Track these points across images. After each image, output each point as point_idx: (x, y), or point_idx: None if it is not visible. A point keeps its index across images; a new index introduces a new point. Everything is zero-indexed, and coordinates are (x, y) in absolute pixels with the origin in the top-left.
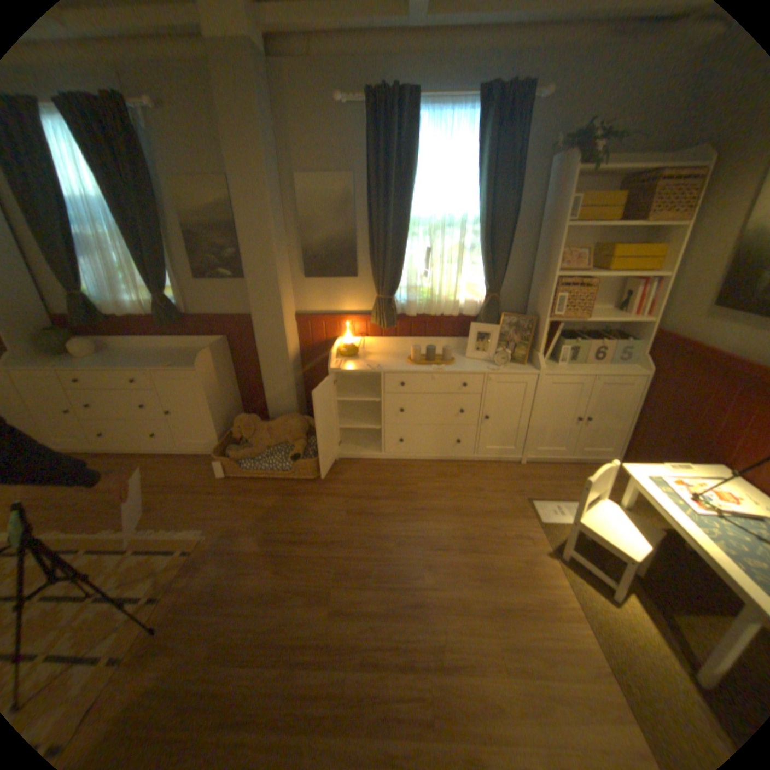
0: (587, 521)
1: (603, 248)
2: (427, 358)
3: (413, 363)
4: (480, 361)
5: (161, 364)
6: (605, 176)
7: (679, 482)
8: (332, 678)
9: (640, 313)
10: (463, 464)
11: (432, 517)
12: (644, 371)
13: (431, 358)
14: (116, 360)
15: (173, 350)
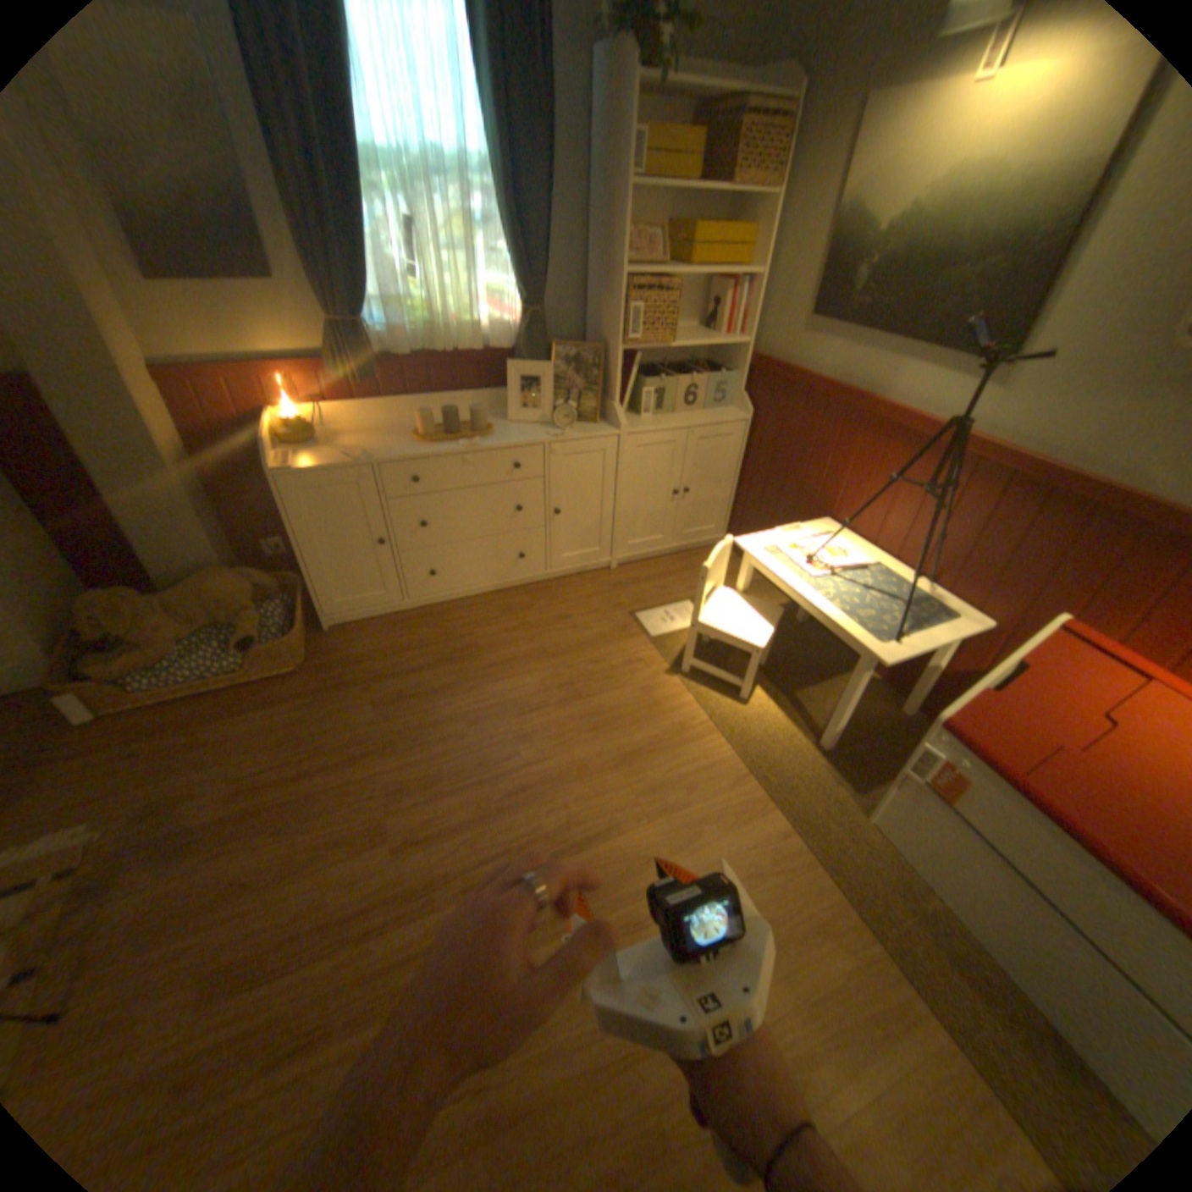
0: (704, 618)
1: (679, 228)
2: (446, 430)
3: (426, 440)
4: (532, 425)
5: None
6: (673, 99)
7: (792, 547)
8: (425, 926)
9: (730, 333)
10: (534, 589)
11: (508, 672)
12: (740, 415)
13: (454, 429)
14: None
15: None
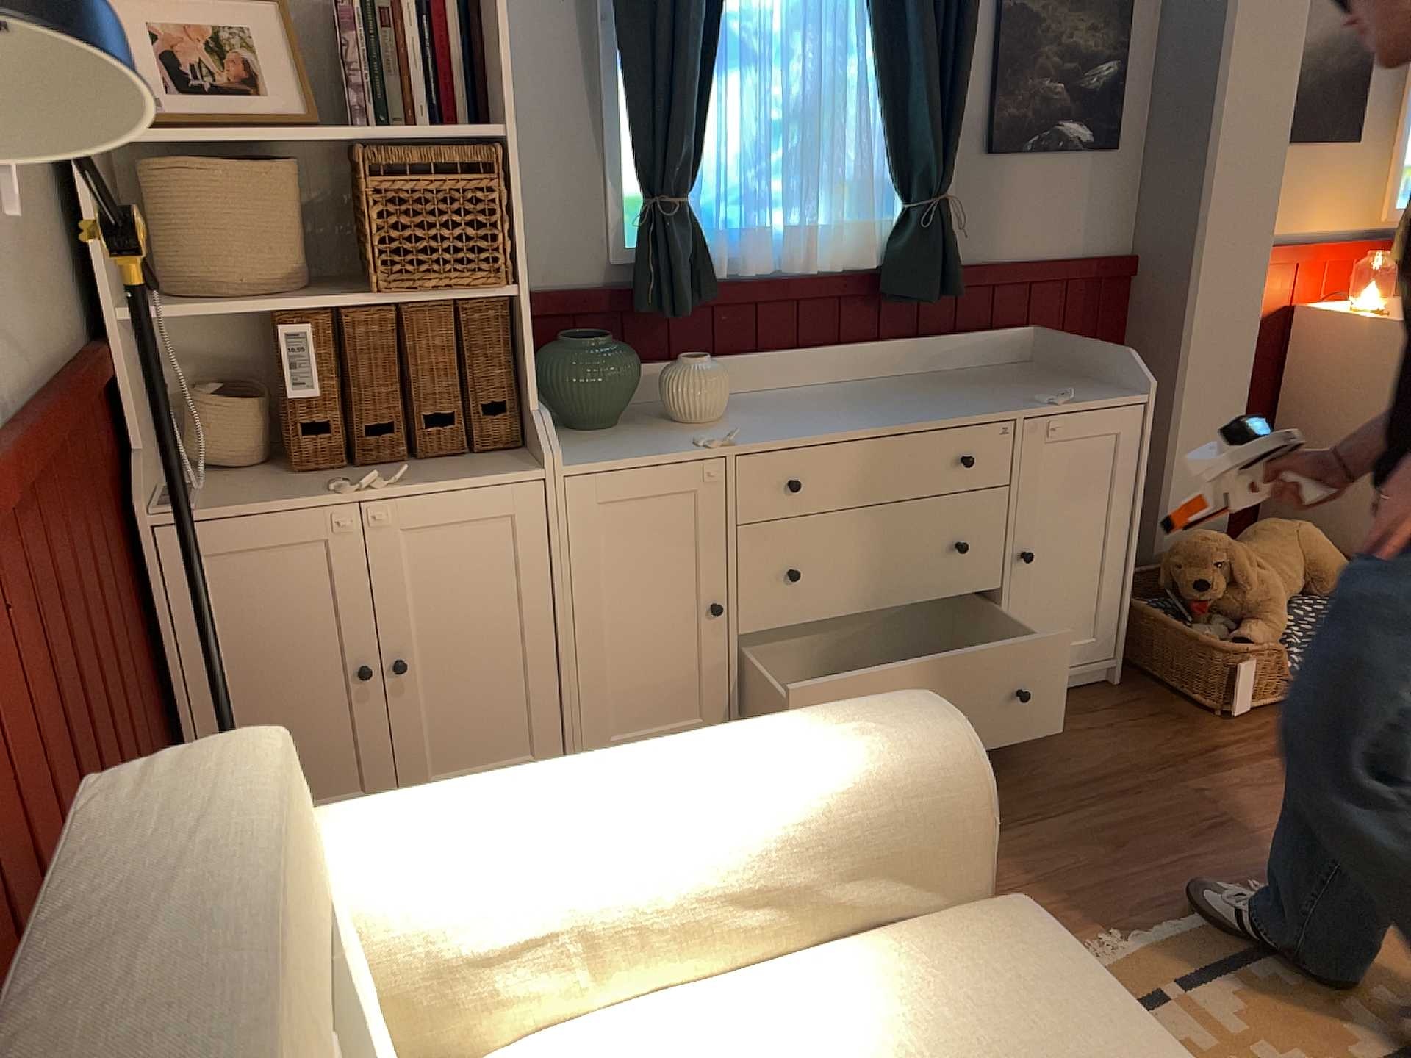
0: None
1: None
2: None
3: None
4: None
5: (1017, 399)
6: None
7: None
8: None
9: None
10: None
11: None
12: None
13: None
14: (844, 409)
15: (909, 379)
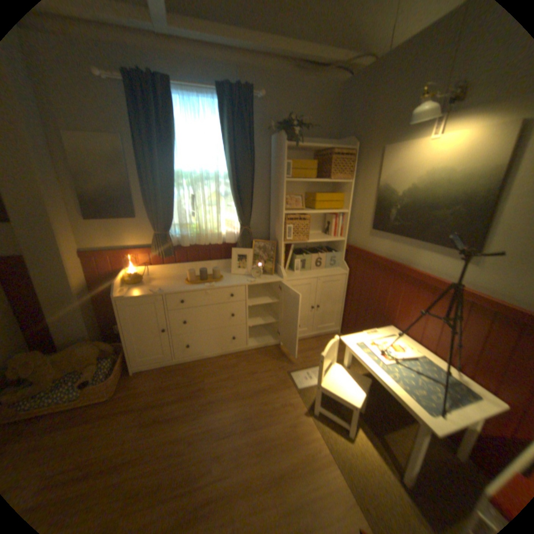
0: (325, 384)
1: (310, 195)
2: (202, 278)
3: (190, 284)
4: (242, 276)
5: None
6: (304, 151)
7: (373, 344)
8: None
9: (336, 235)
10: (240, 355)
11: (217, 409)
12: (343, 271)
13: (204, 278)
14: None
15: None
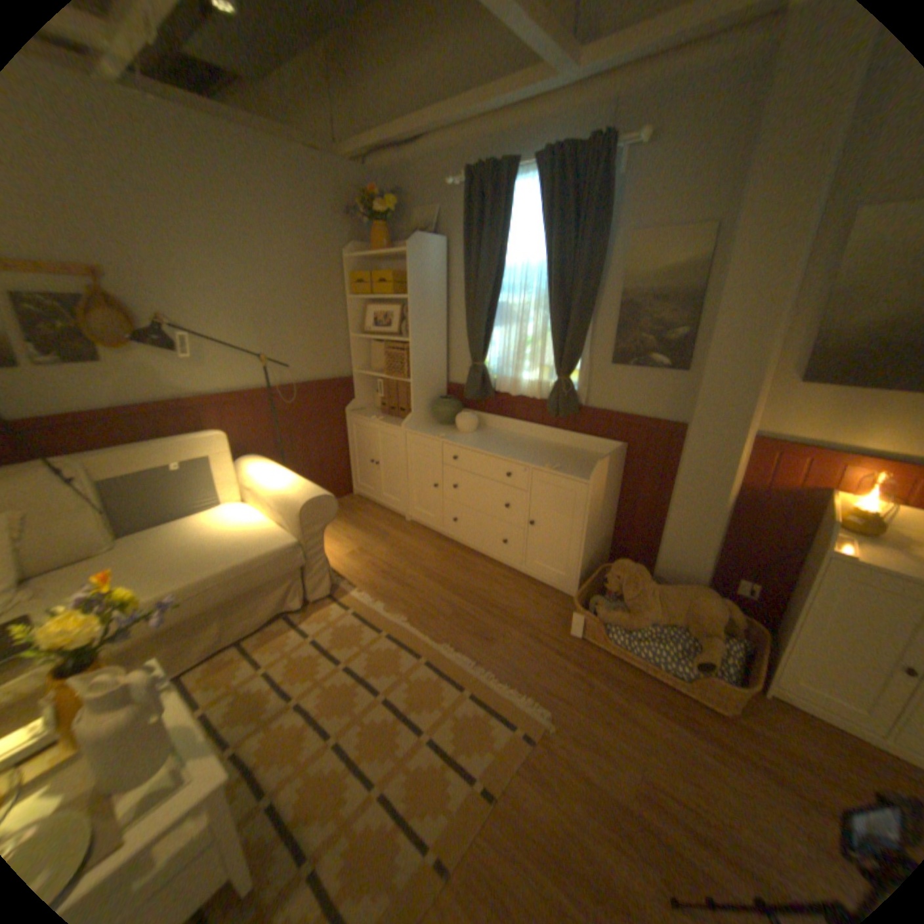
0: None
1: None
2: None
3: None
4: None
5: (546, 462)
6: None
7: None
8: None
9: None
10: None
11: None
12: None
13: None
14: (497, 443)
15: (555, 445)
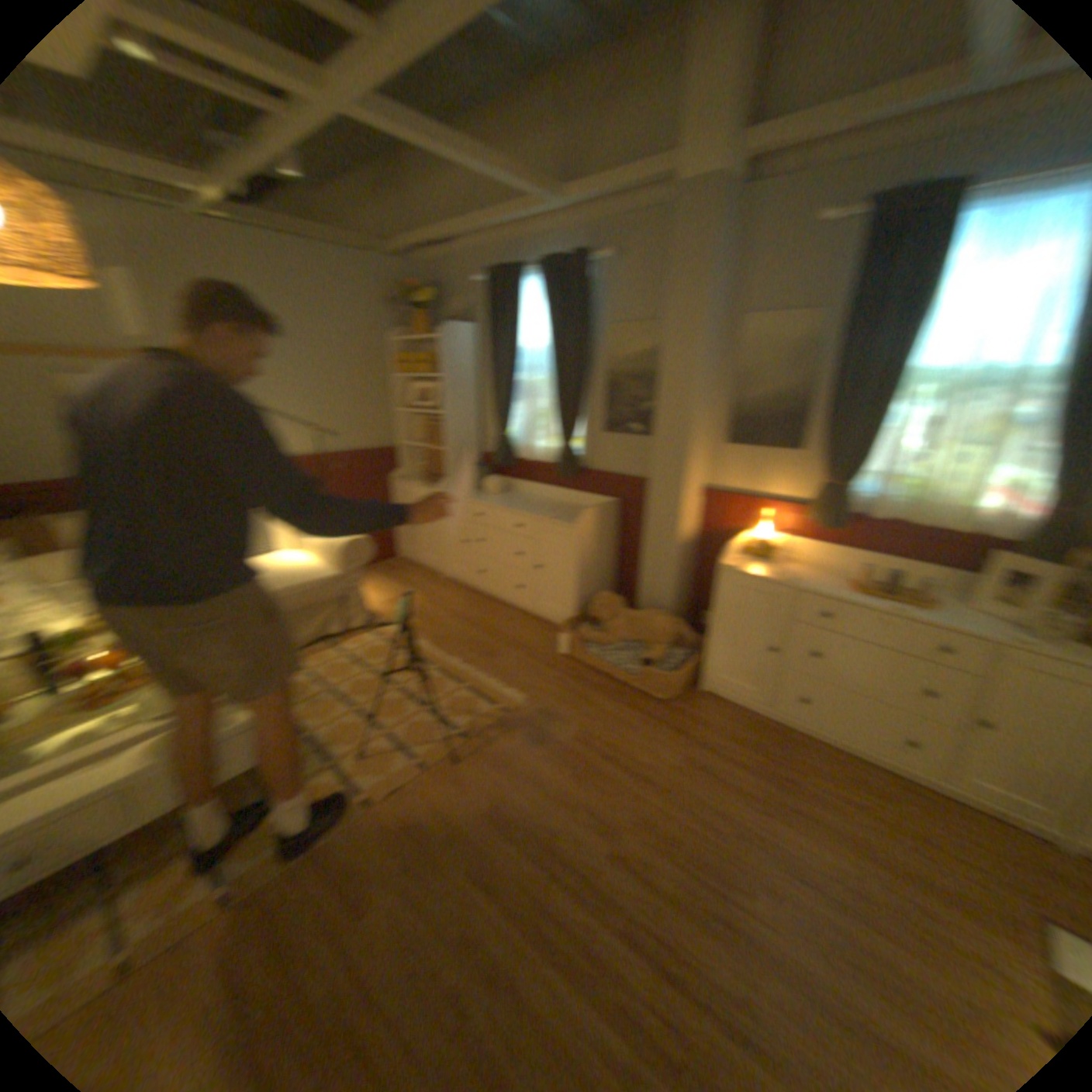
0: None
1: None
2: (887, 589)
3: (855, 589)
4: (1002, 621)
5: (545, 516)
6: None
7: None
8: (583, 922)
9: None
10: (915, 790)
11: (811, 833)
12: None
13: (892, 590)
14: (511, 503)
15: (561, 505)
